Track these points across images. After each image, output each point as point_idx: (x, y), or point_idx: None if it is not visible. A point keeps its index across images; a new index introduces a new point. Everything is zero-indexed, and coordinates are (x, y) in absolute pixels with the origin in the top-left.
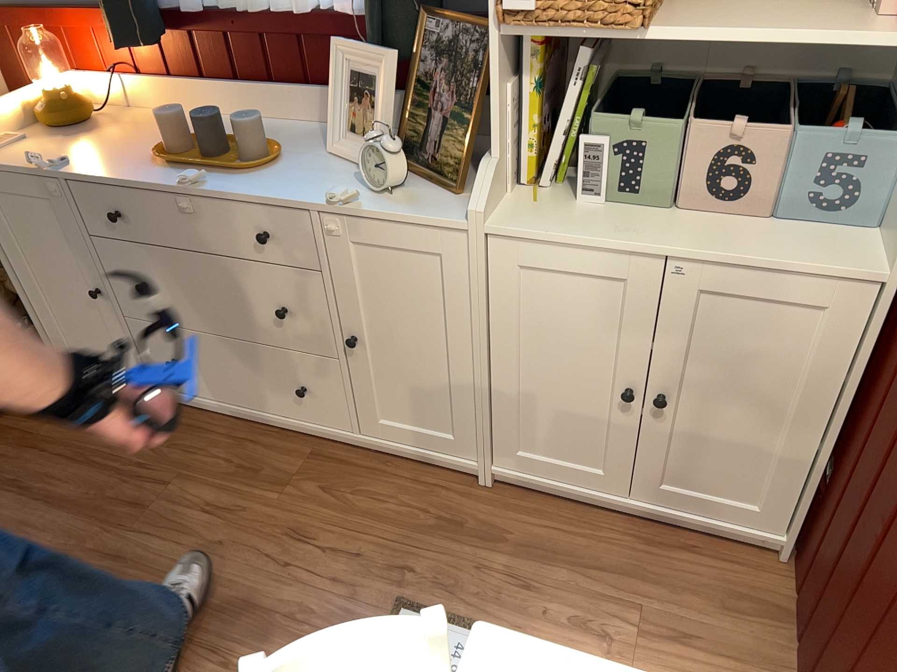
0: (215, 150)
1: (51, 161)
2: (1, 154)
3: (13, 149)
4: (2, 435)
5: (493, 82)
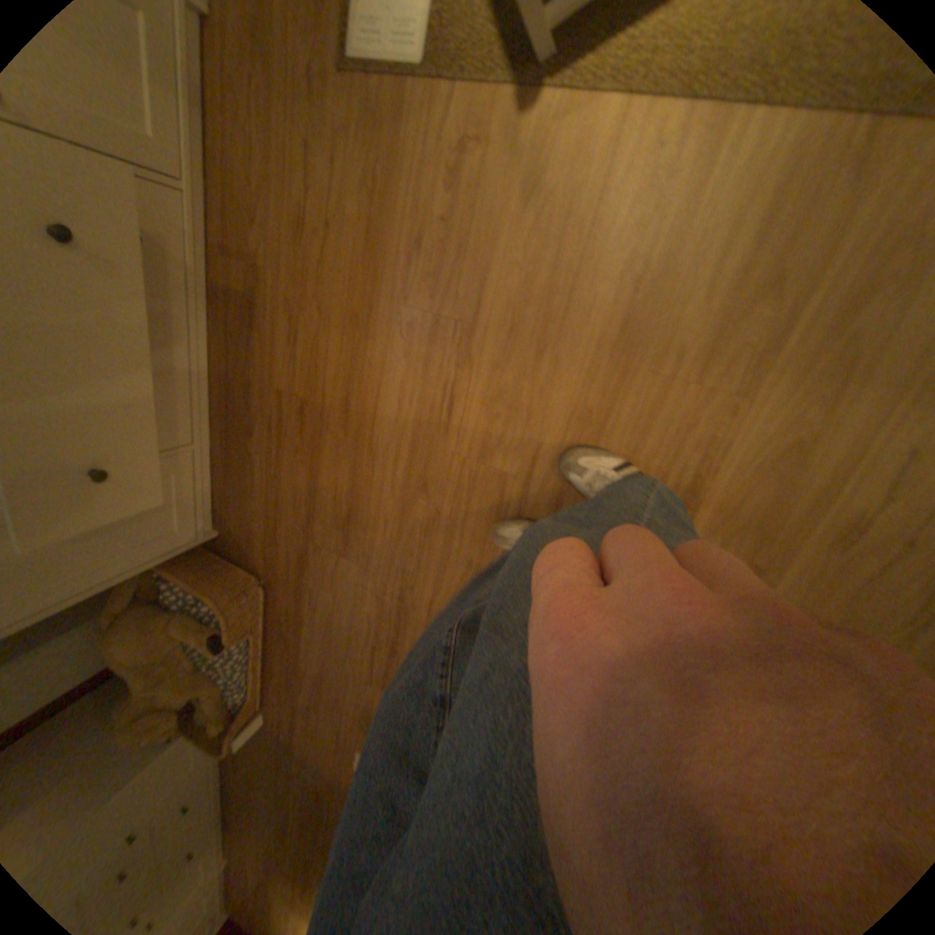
0: None
1: None
2: None
3: None
4: (268, 568)
5: None
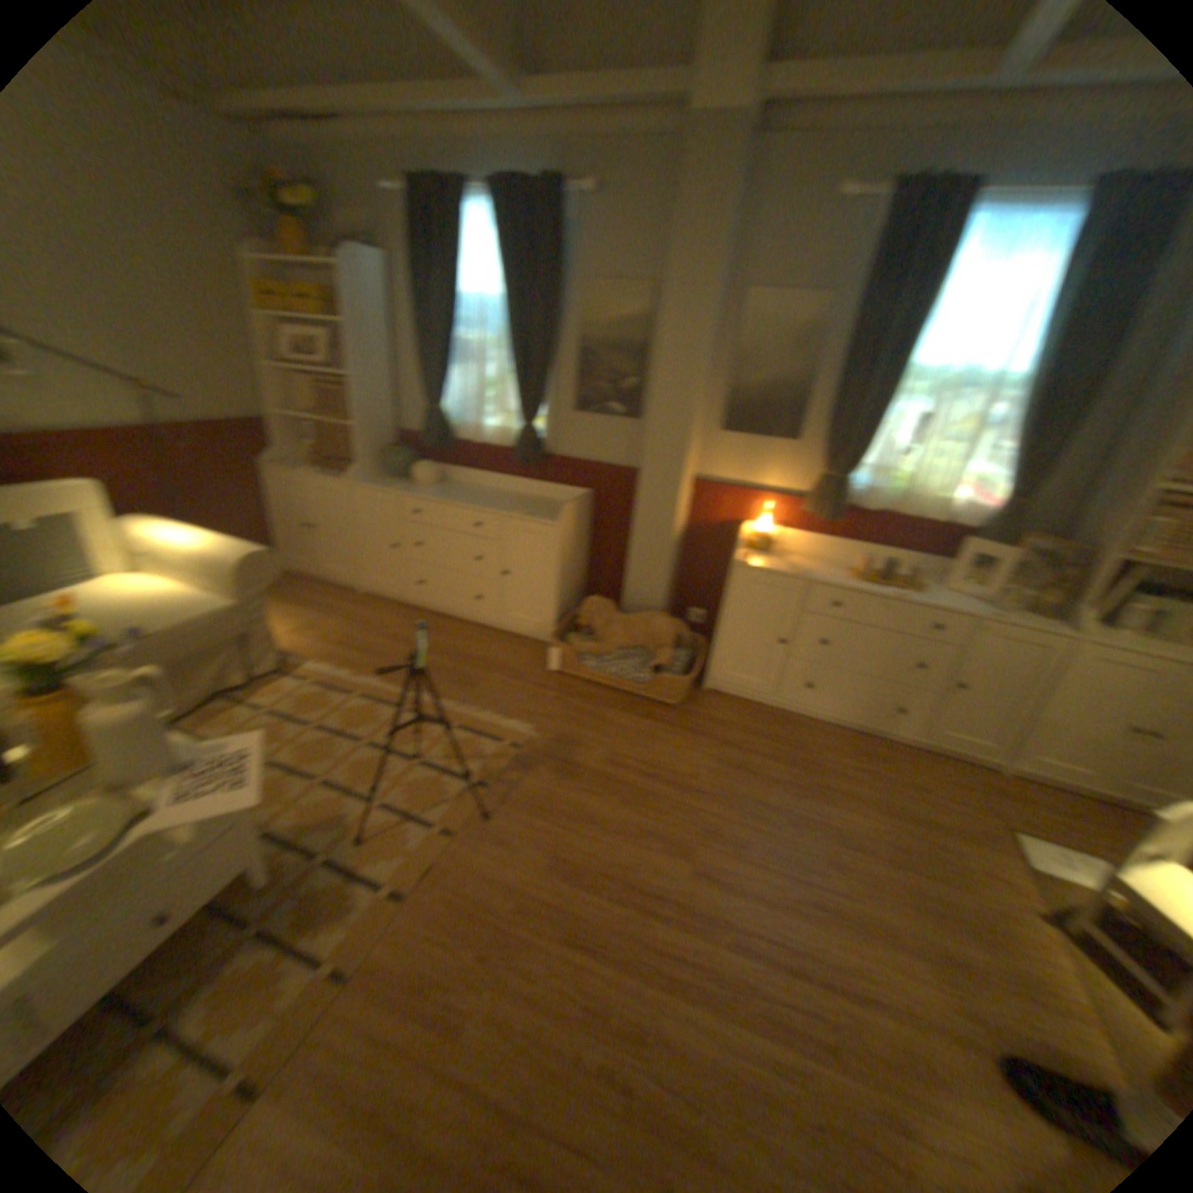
0: (890, 576)
1: (793, 568)
2: (752, 559)
3: (752, 557)
4: (689, 716)
5: (1103, 572)
